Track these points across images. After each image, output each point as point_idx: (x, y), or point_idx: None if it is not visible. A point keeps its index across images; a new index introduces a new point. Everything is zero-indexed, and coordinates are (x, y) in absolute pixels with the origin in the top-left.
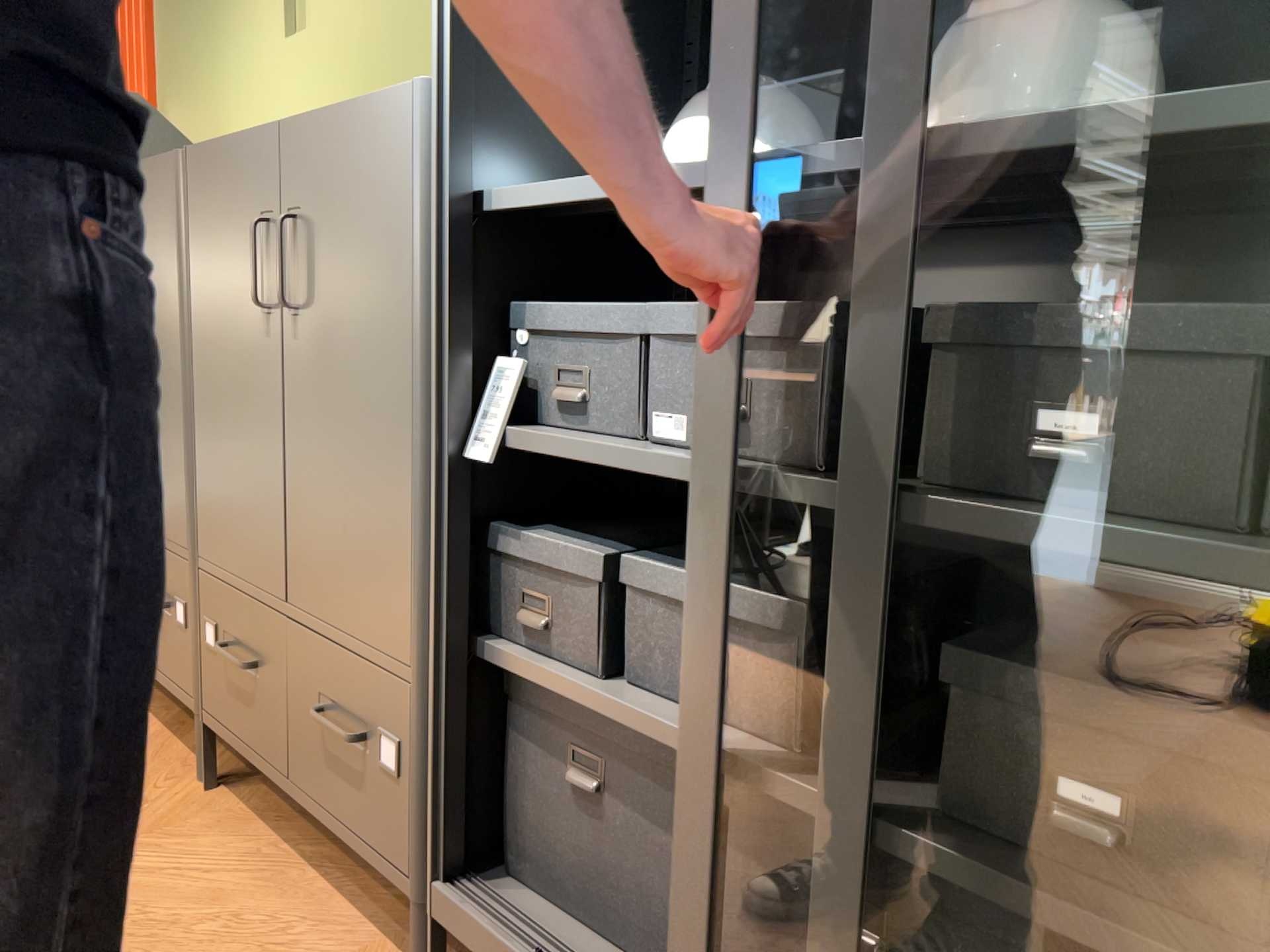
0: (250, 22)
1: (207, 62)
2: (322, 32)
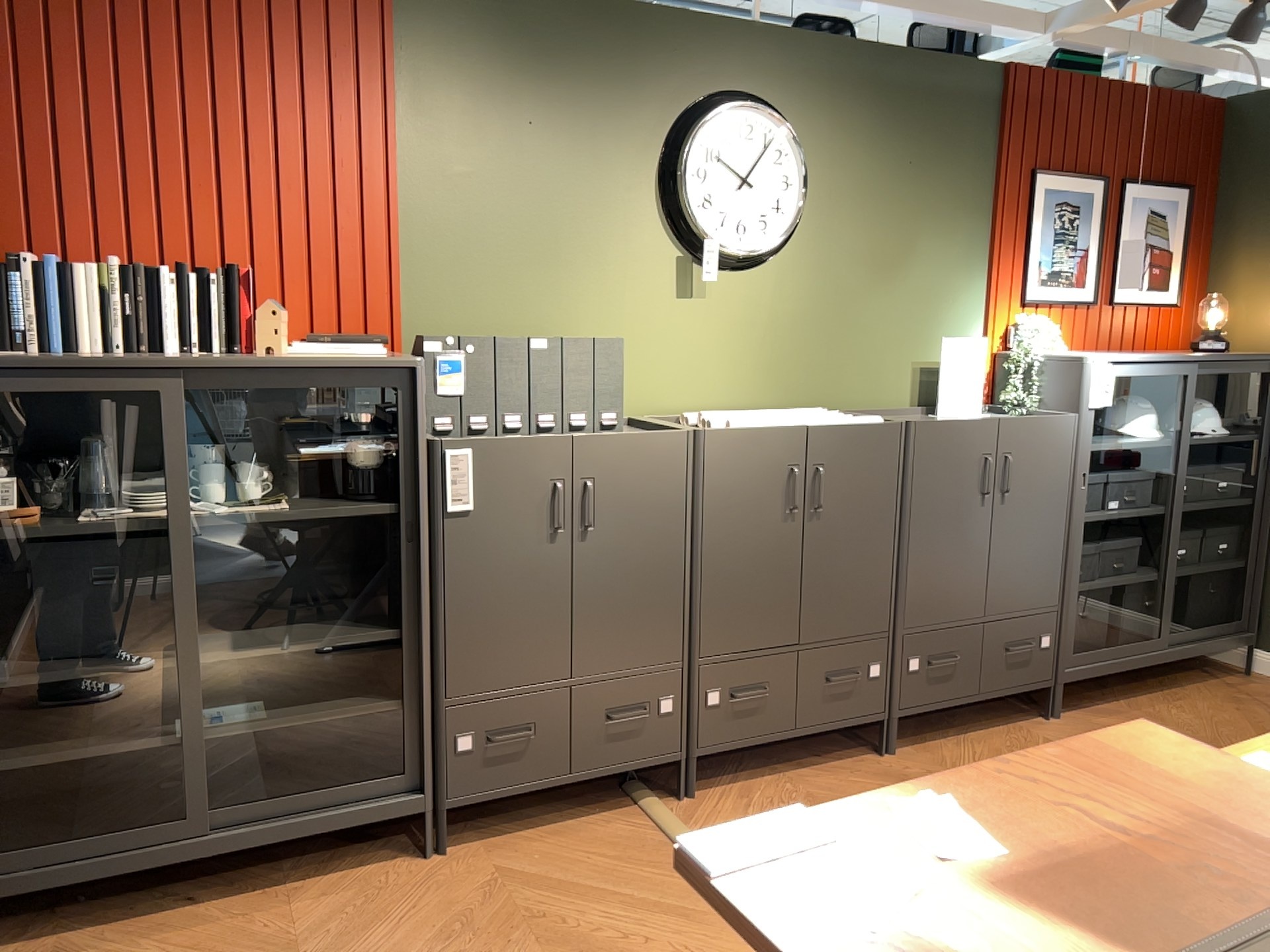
0: (622, 270)
1: (534, 282)
2: (728, 303)
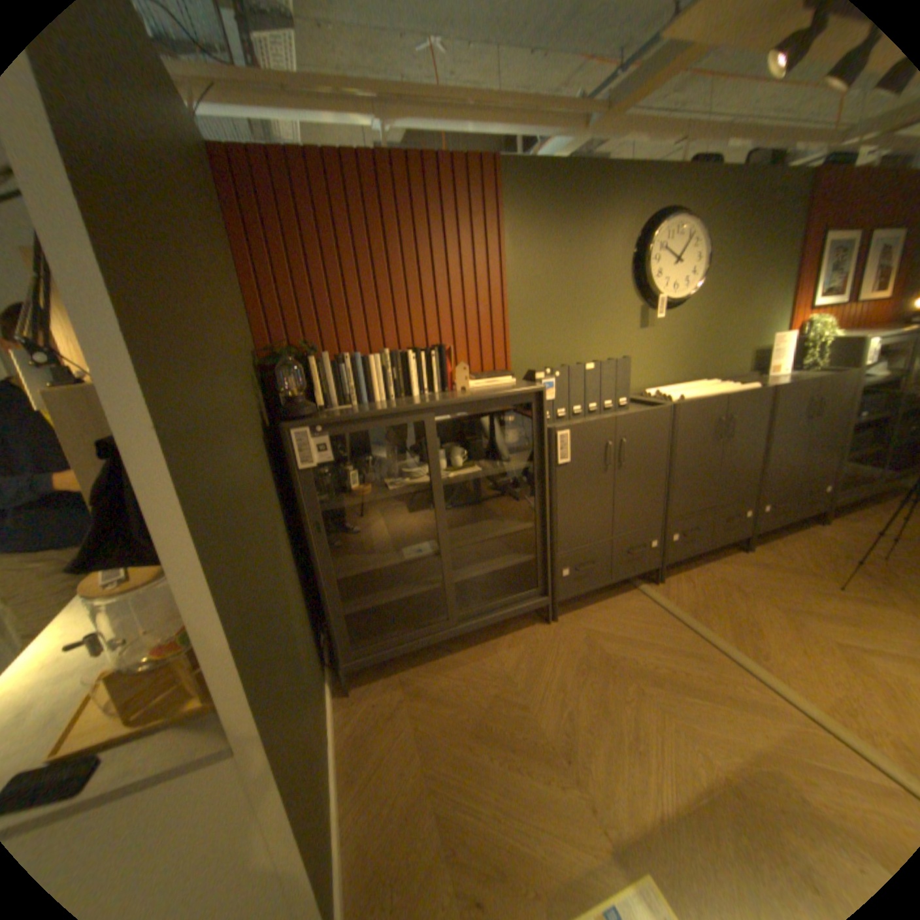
0: (613, 318)
1: (571, 331)
2: (664, 329)
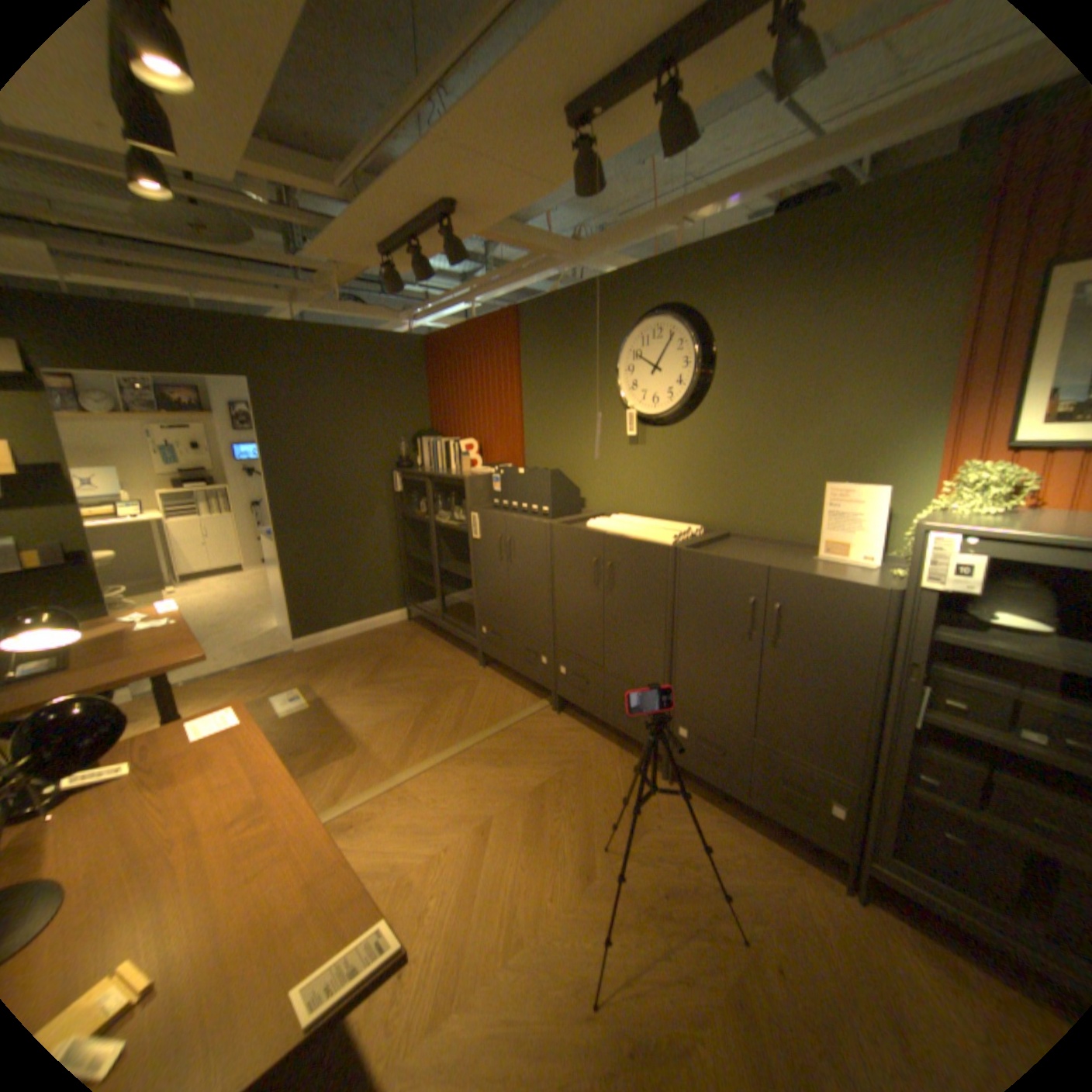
0: (602, 431)
1: (566, 440)
2: (659, 449)
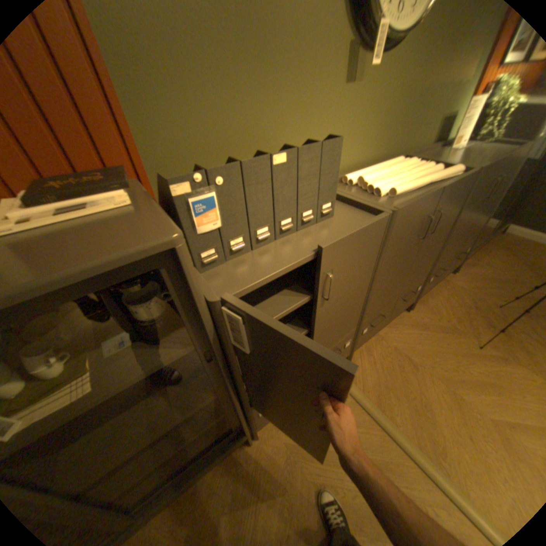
0: (312, 58)
1: (246, 80)
2: (373, 84)
